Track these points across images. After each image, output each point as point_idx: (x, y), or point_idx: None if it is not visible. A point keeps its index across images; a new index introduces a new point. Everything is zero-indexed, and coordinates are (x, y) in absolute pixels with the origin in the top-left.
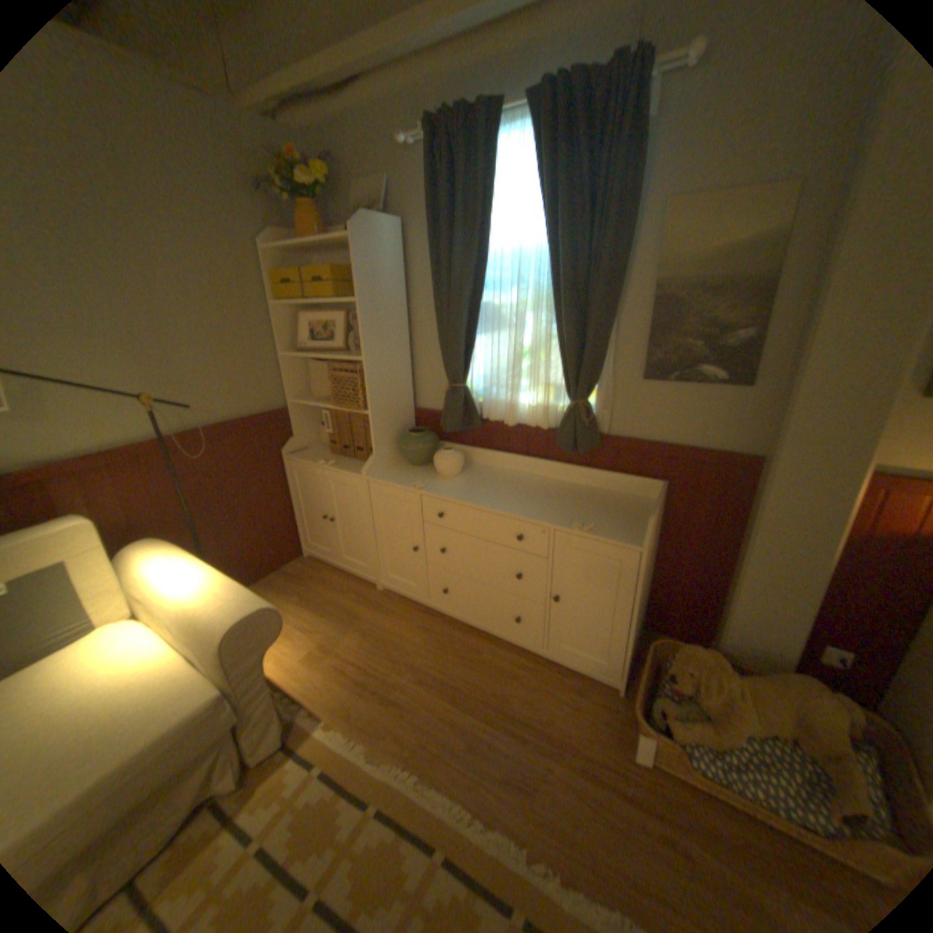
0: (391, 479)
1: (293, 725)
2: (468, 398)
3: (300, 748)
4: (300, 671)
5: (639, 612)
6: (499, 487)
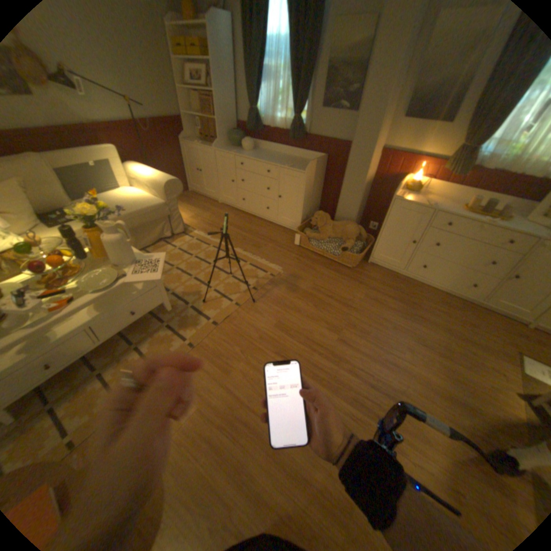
0: (224, 150)
1: (187, 230)
2: (256, 114)
3: (190, 234)
4: (189, 220)
5: (305, 200)
6: (265, 155)
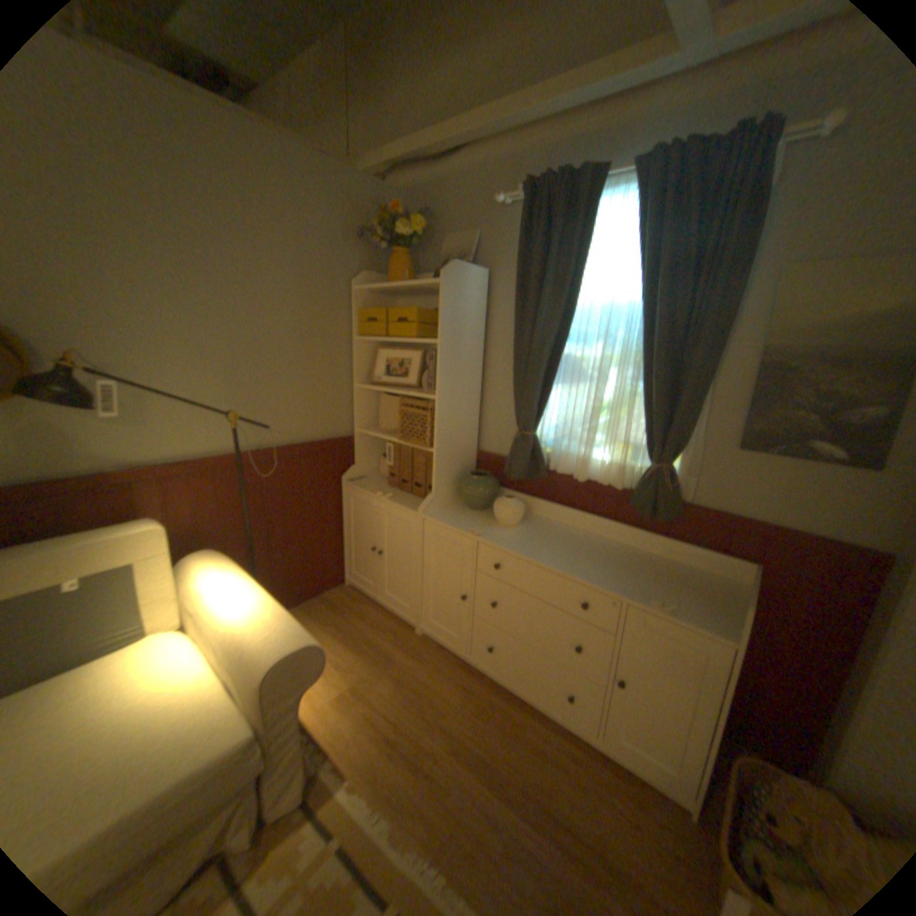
0: (447, 521)
1: (316, 780)
2: (536, 447)
3: (320, 811)
4: (329, 715)
5: (725, 721)
6: (562, 545)
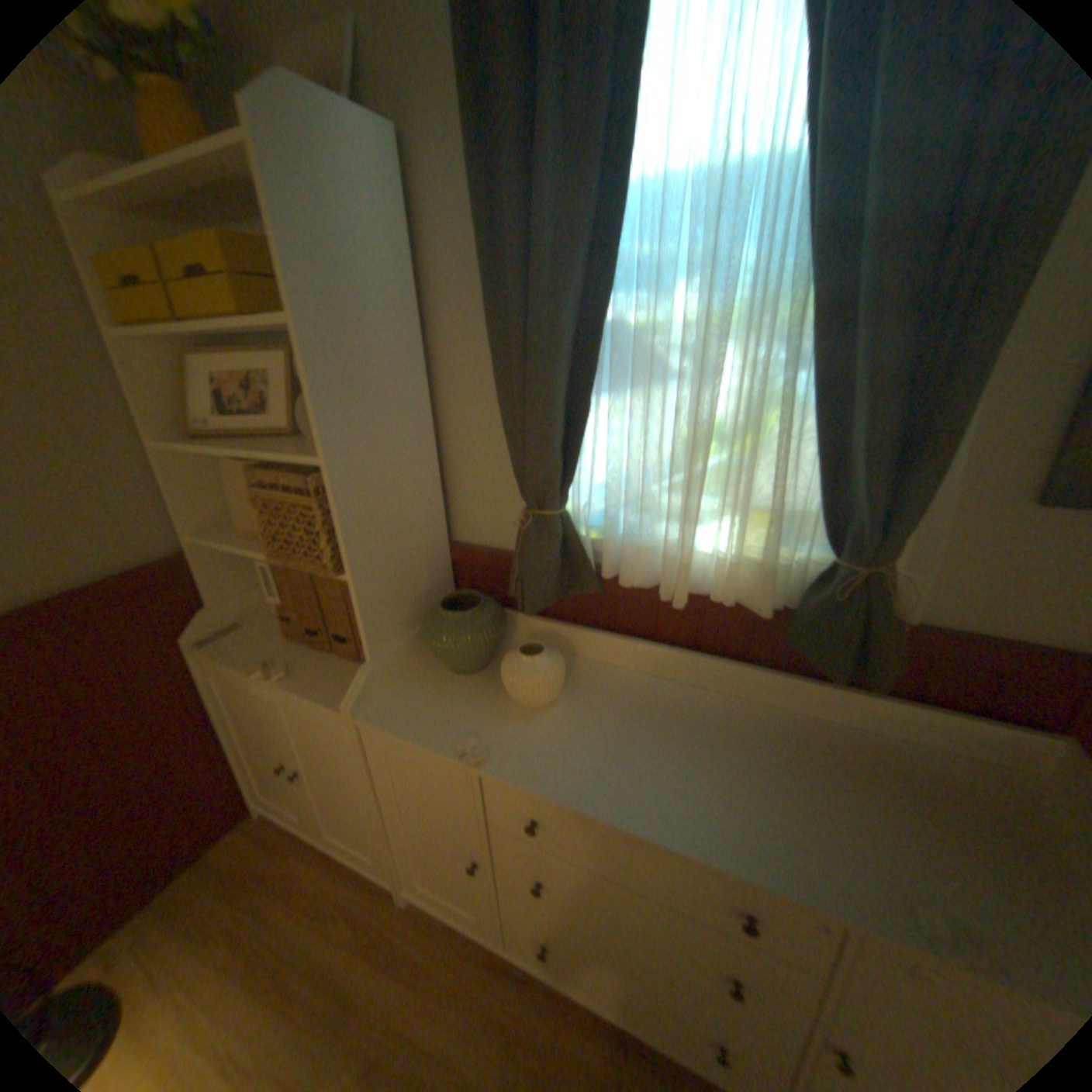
0: (409, 724)
1: None
2: (572, 536)
3: None
4: None
5: None
6: (660, 743)
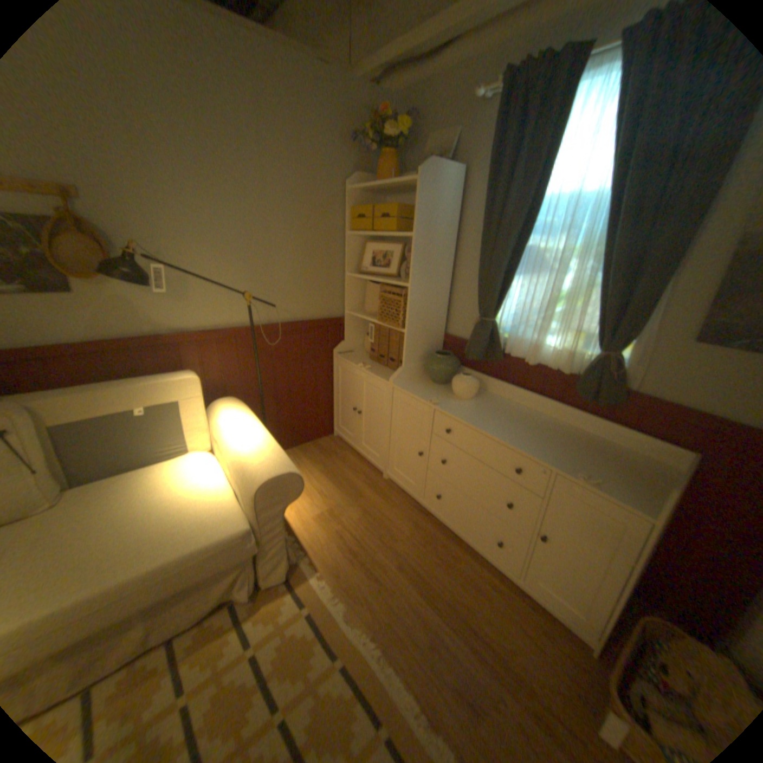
0: (412, 390)
1: (298, 567)
2: (495, 332)
3: (298, 588)
4: (312, 525)
5: (636, 583)
6: (508, 419)
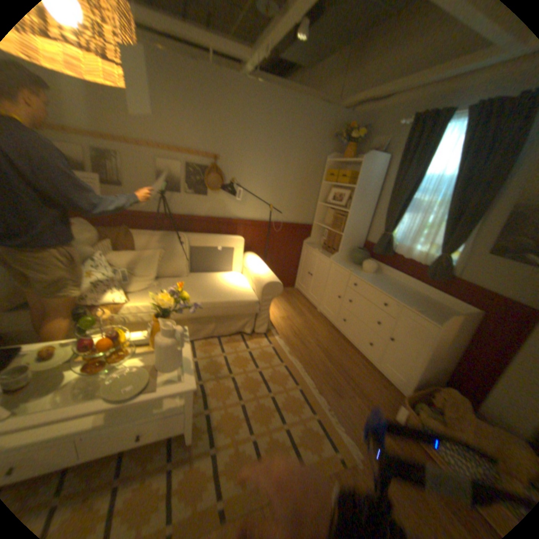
0: (340, 264)
1: (270, 331)
2: (390, 240)
3: (269, 338)
4: (278, 319)
5: (431, 362)
6: (388, 284)
